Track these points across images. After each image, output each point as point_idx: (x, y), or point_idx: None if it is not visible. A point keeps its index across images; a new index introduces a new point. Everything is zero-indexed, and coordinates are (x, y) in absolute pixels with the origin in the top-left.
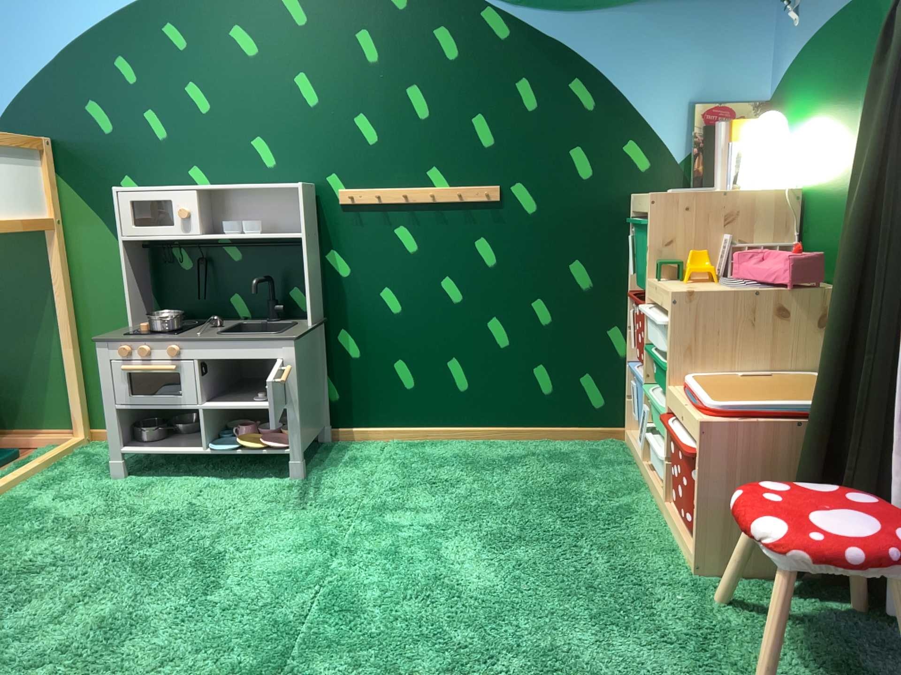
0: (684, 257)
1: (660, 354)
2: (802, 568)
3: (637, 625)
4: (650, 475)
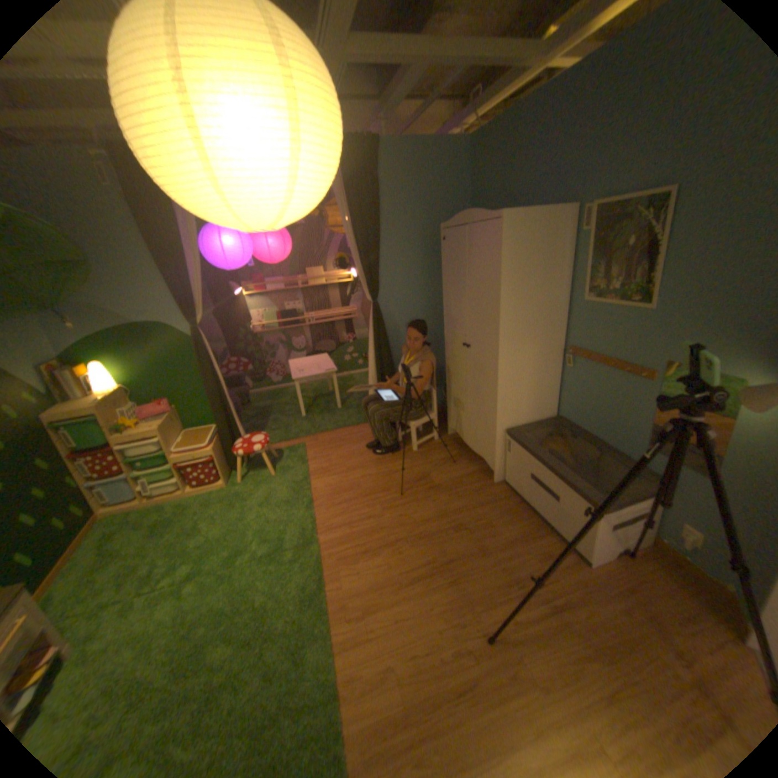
0: (112, 425)
1: (132, 461)
2: (264, 449)
3: (245, 496)
4: (153, 501)
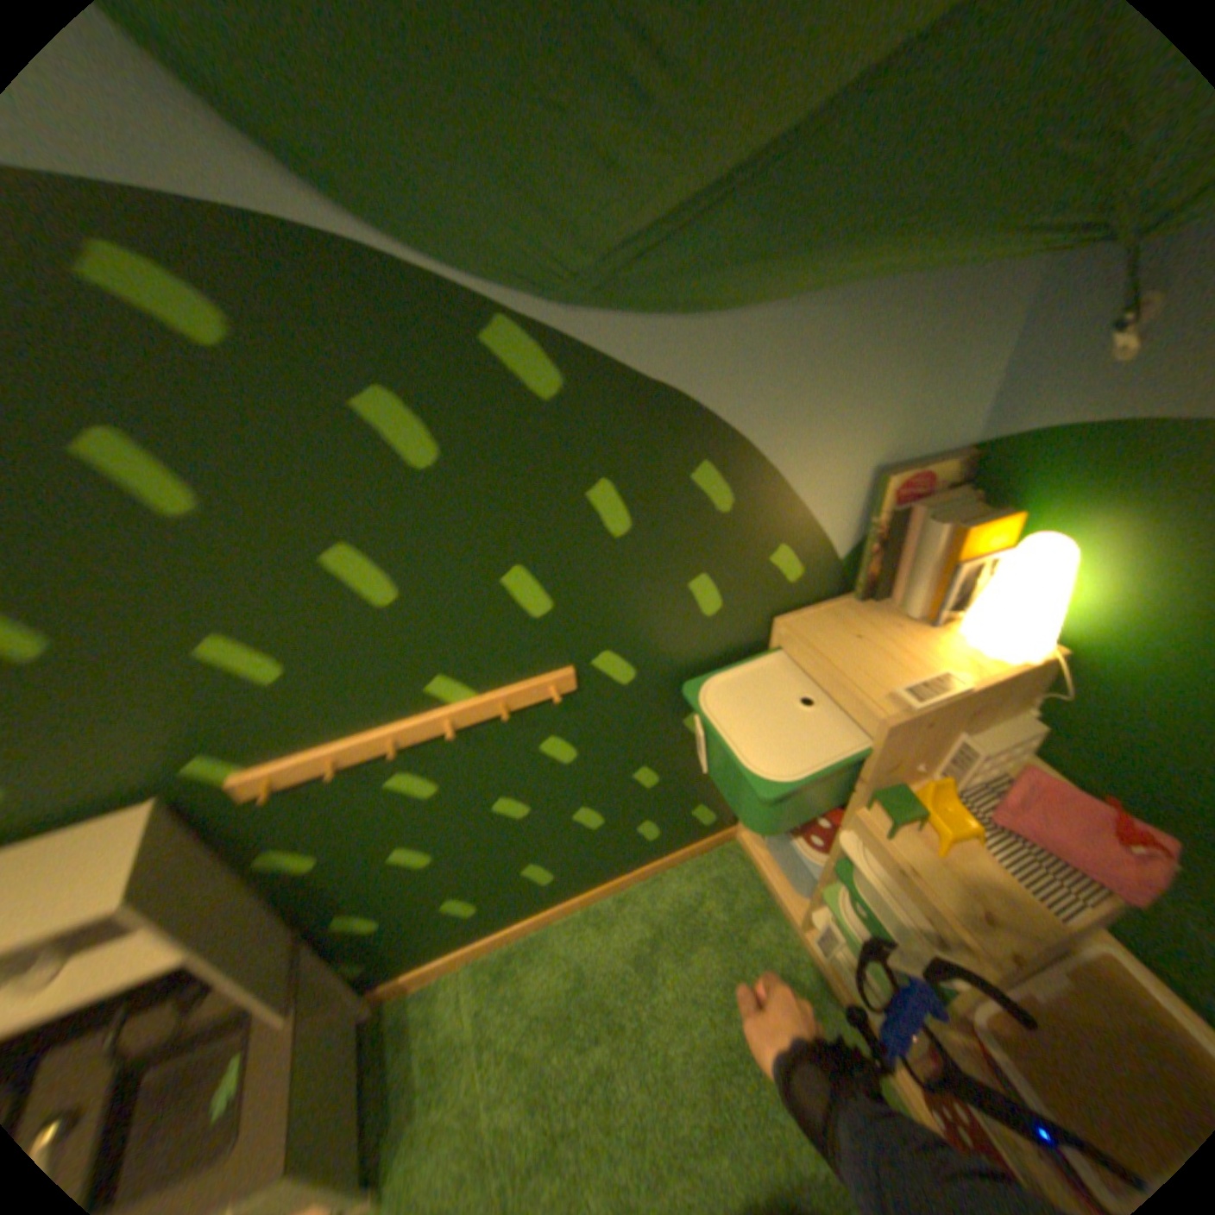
0: (909, 776)
1: (864, 888)
2: None
3: None
4: (829, 972)
